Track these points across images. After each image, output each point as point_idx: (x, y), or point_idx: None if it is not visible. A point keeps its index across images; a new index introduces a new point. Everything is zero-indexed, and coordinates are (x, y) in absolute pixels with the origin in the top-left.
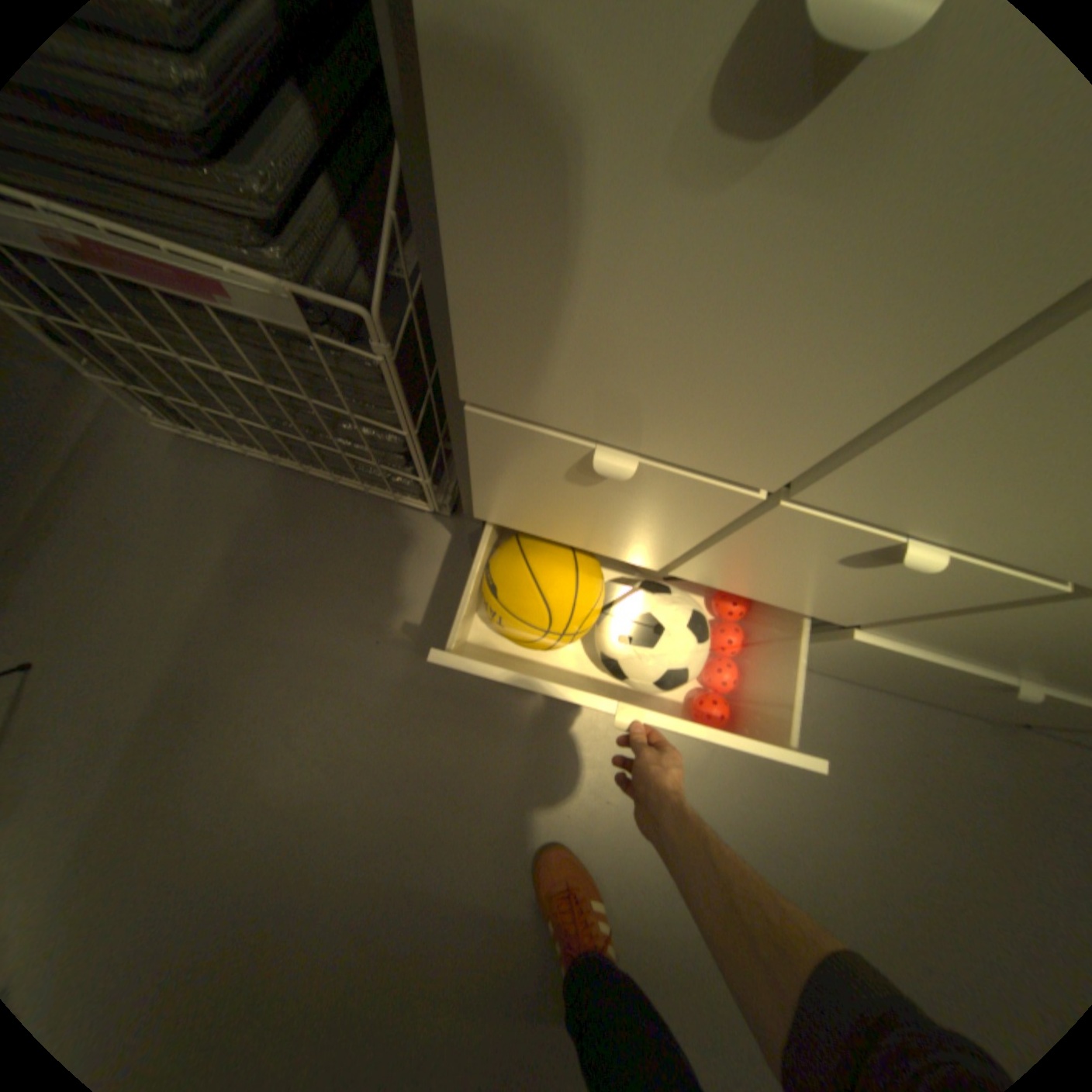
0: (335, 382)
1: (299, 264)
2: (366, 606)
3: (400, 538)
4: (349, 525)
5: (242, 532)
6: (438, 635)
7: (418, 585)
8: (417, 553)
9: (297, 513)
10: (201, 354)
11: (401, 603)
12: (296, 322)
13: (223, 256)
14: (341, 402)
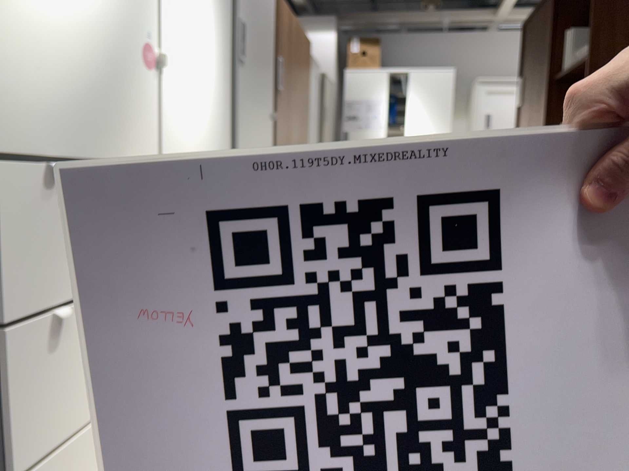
0: None
1: None
2: None
3: None
4: None
5: None
6: None
7: None
8: None
9: None
10: None
11: None
12: None
13: None
14: None
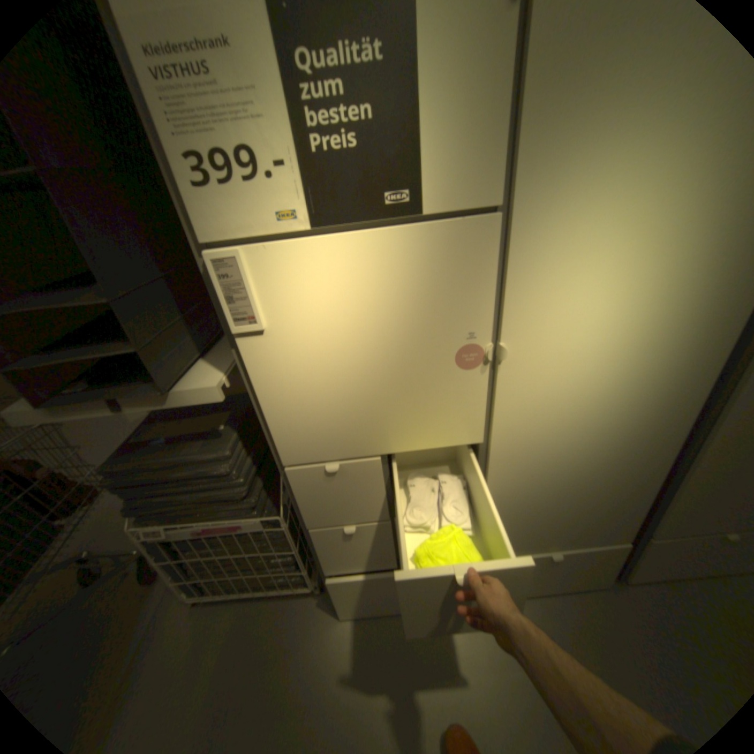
0: (268, 544)
1: (260, 513)
2: (288, 662)
3: (298, 616)
4: (273, 620)
5: (223, 646)
6: (327, 663)
7: (312, 638)
8: (308, 621)
9: (248, 624)
10: (221, 554)
11: (305, 652)
12: (258, 529)
13: (240, 519)
14: (270, 551)
